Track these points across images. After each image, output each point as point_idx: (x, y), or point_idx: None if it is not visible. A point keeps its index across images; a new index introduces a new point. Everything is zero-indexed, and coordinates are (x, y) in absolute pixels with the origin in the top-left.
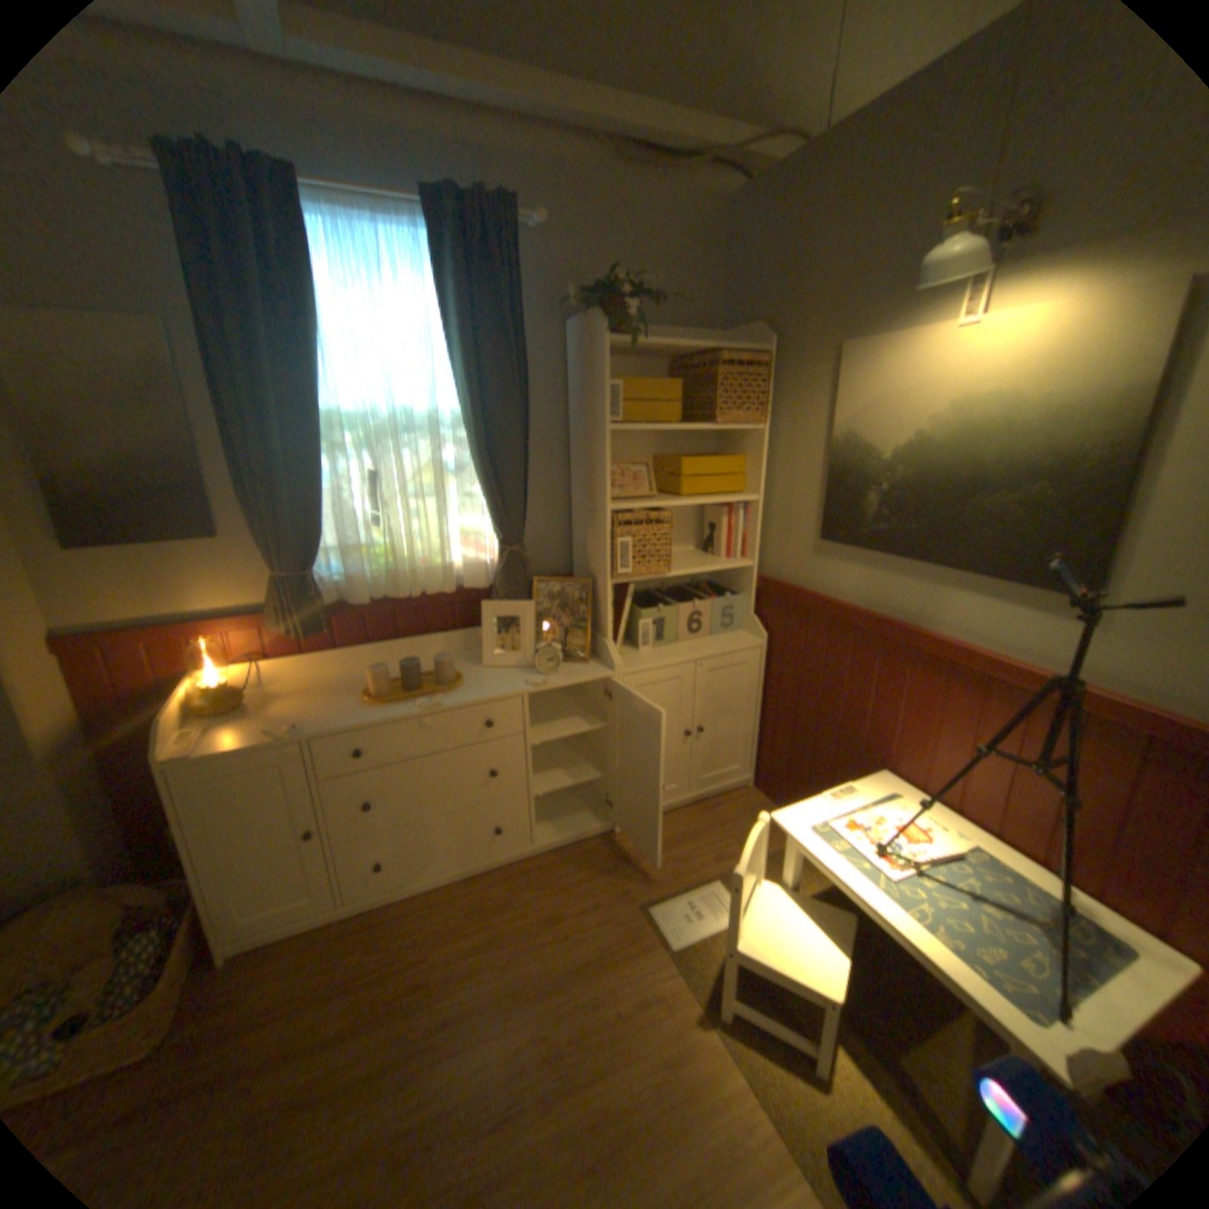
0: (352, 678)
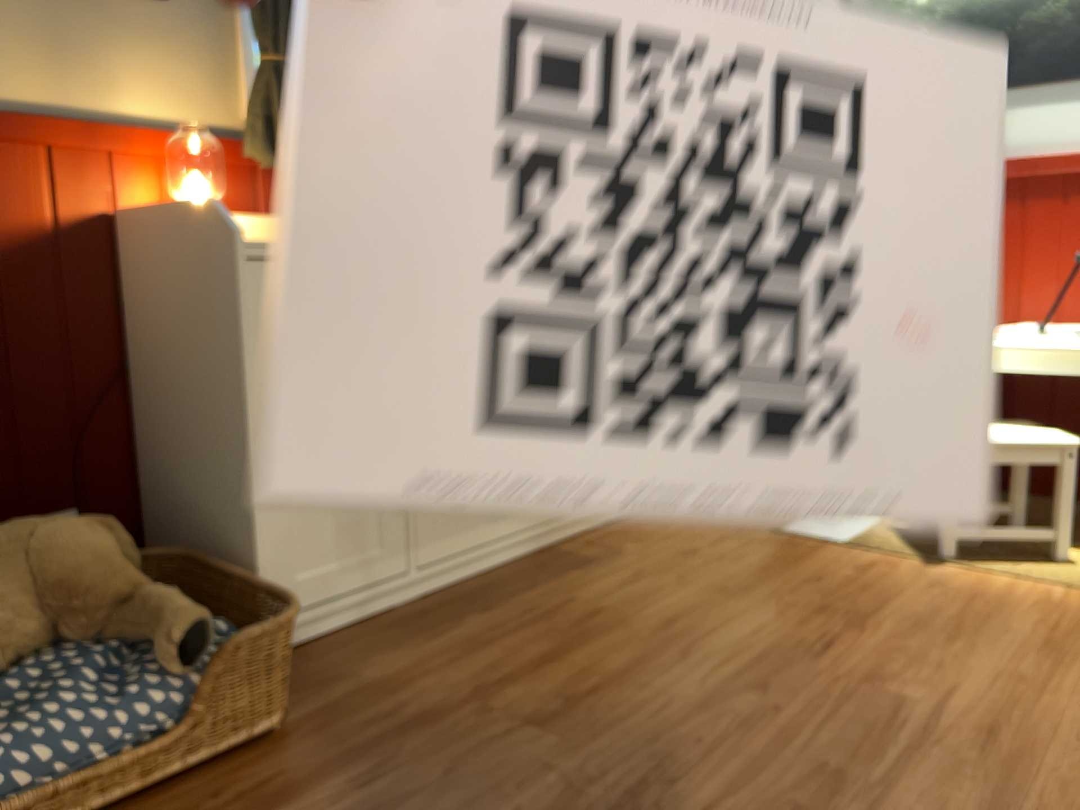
0: None
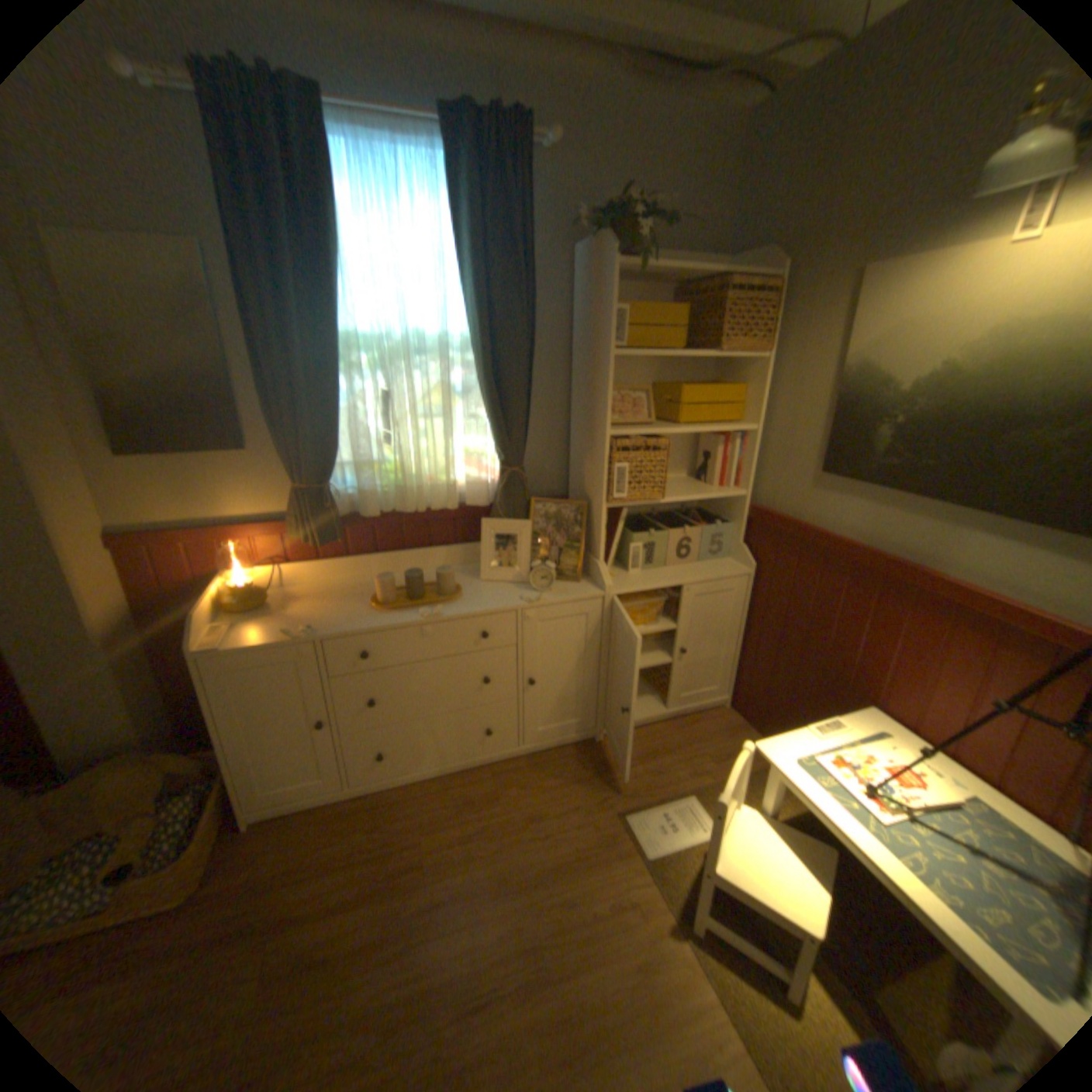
0: (361, 584)
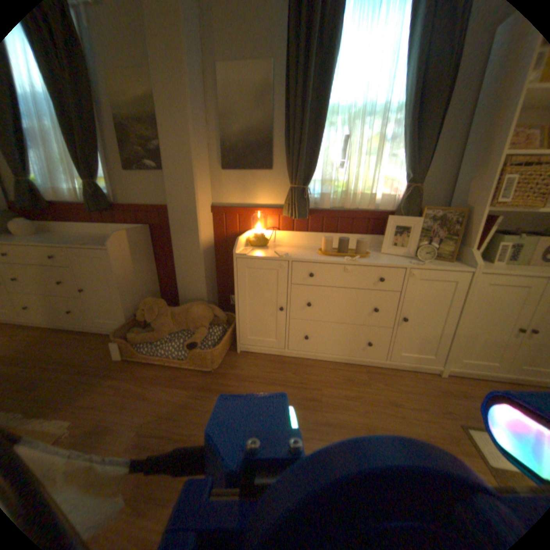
0: (312, 246)
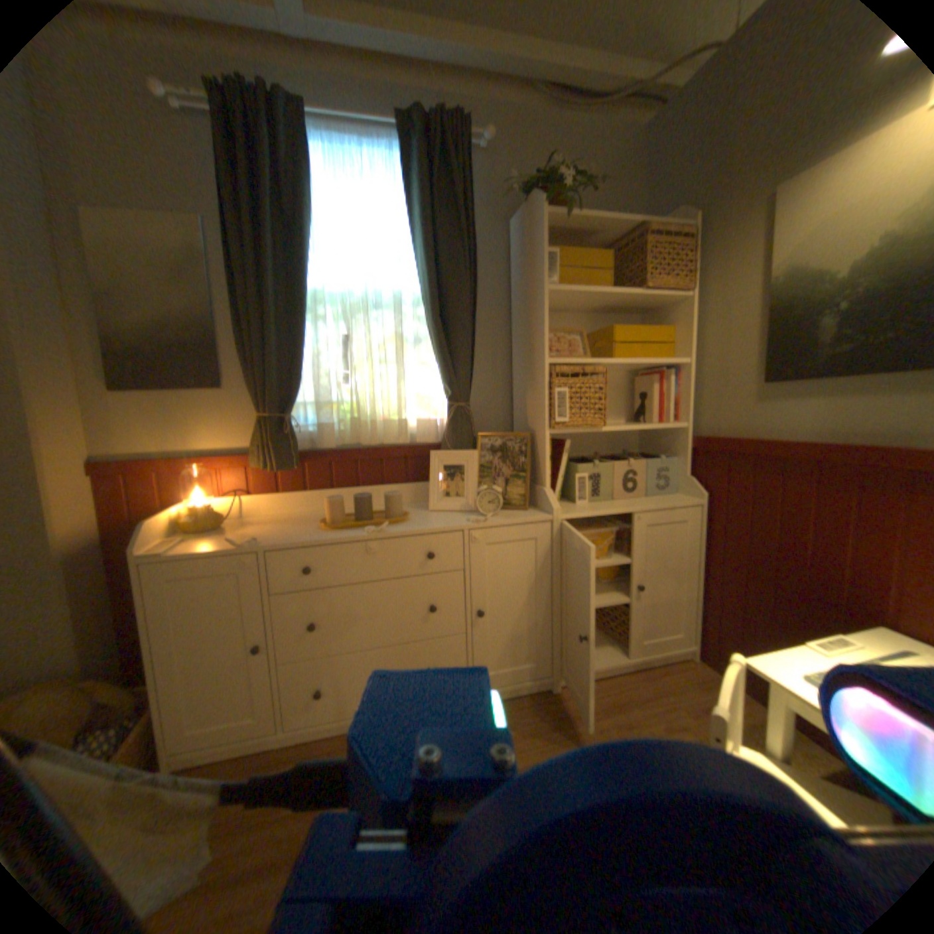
0: (316, 515)
